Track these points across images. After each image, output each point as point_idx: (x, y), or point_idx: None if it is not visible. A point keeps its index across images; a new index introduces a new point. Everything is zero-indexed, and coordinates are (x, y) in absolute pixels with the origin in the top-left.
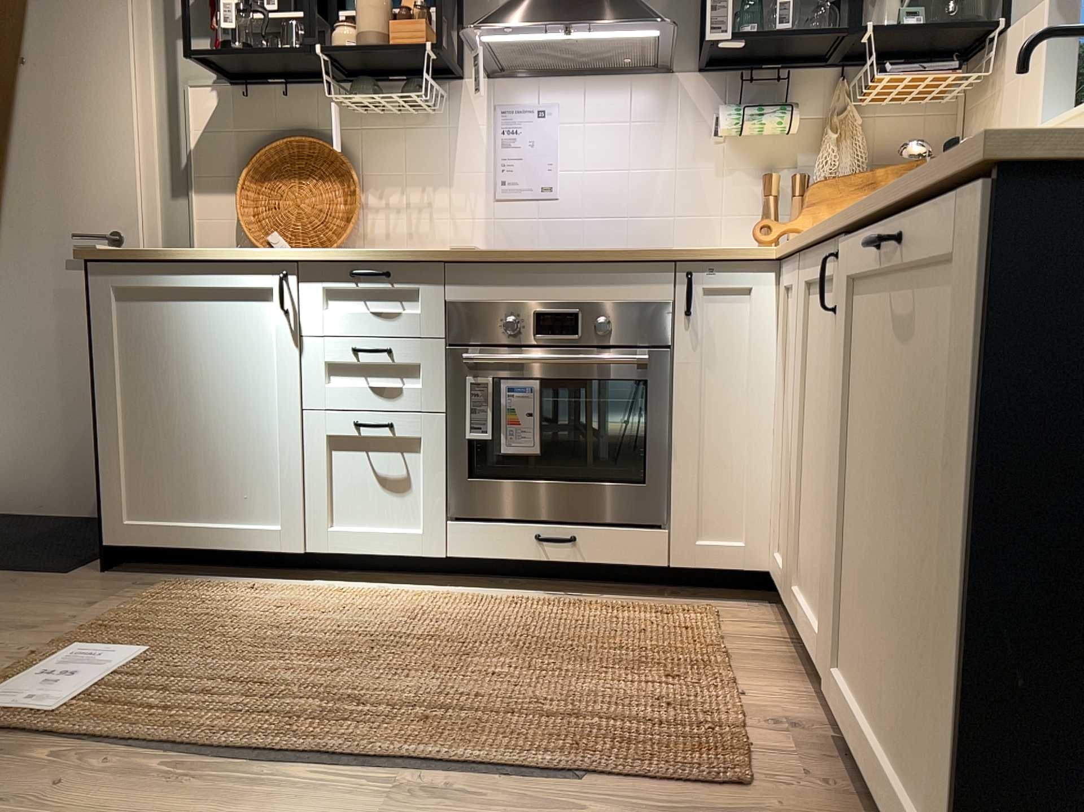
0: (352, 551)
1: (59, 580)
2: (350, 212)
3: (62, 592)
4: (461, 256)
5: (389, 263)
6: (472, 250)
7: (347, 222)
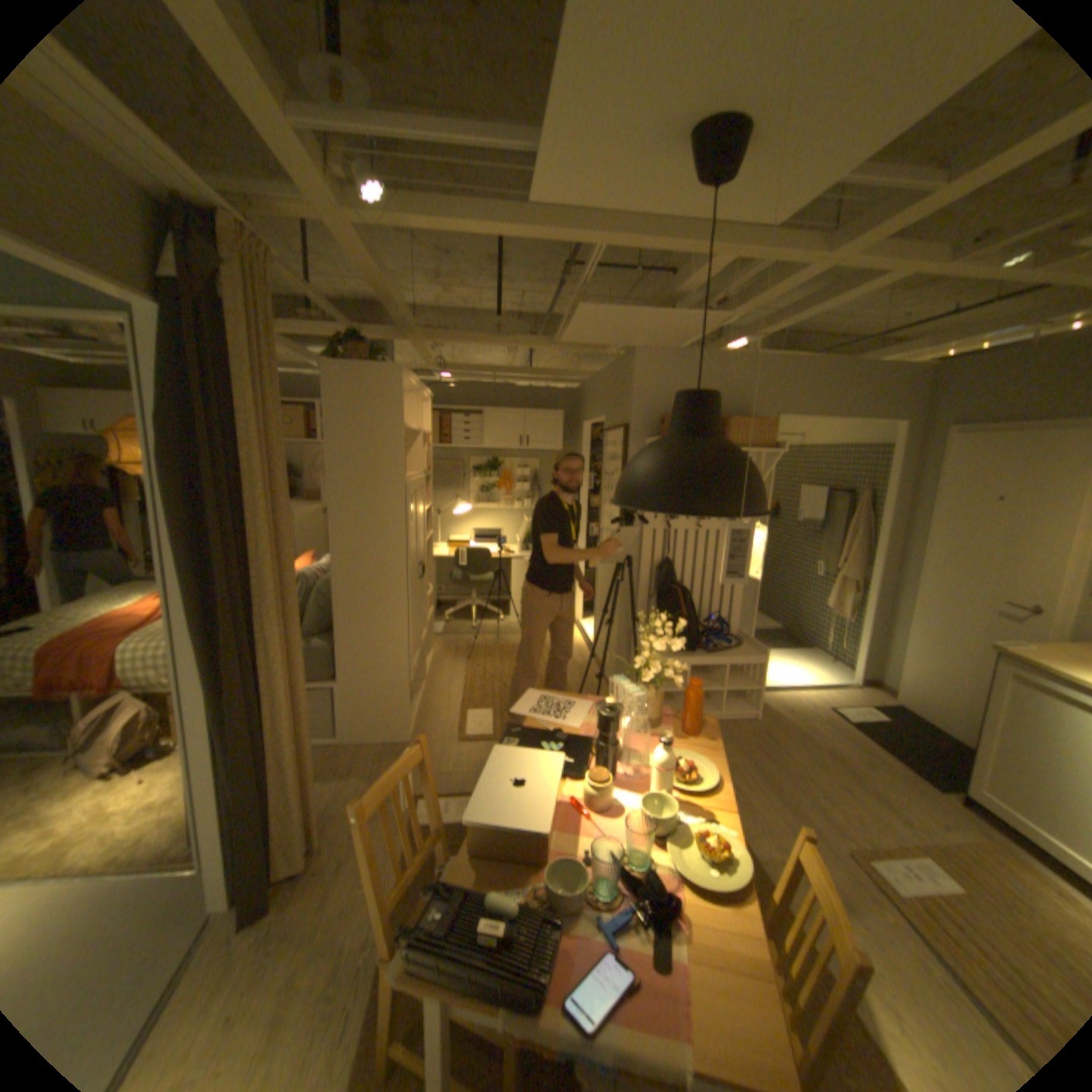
0: None
1: (938, 797)
2: None
3: (937, 808)
4: None
5: None
6: None
7: None
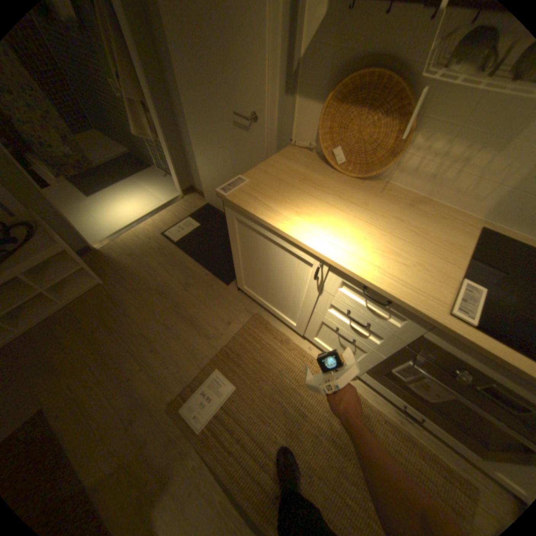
0: (321, 348)
1: (225, 291)
2: (399, 149)
3: (224, 304)
4: (460, 337)
5: (397, 301)
6: (474, 336)
7: (394, 155)
